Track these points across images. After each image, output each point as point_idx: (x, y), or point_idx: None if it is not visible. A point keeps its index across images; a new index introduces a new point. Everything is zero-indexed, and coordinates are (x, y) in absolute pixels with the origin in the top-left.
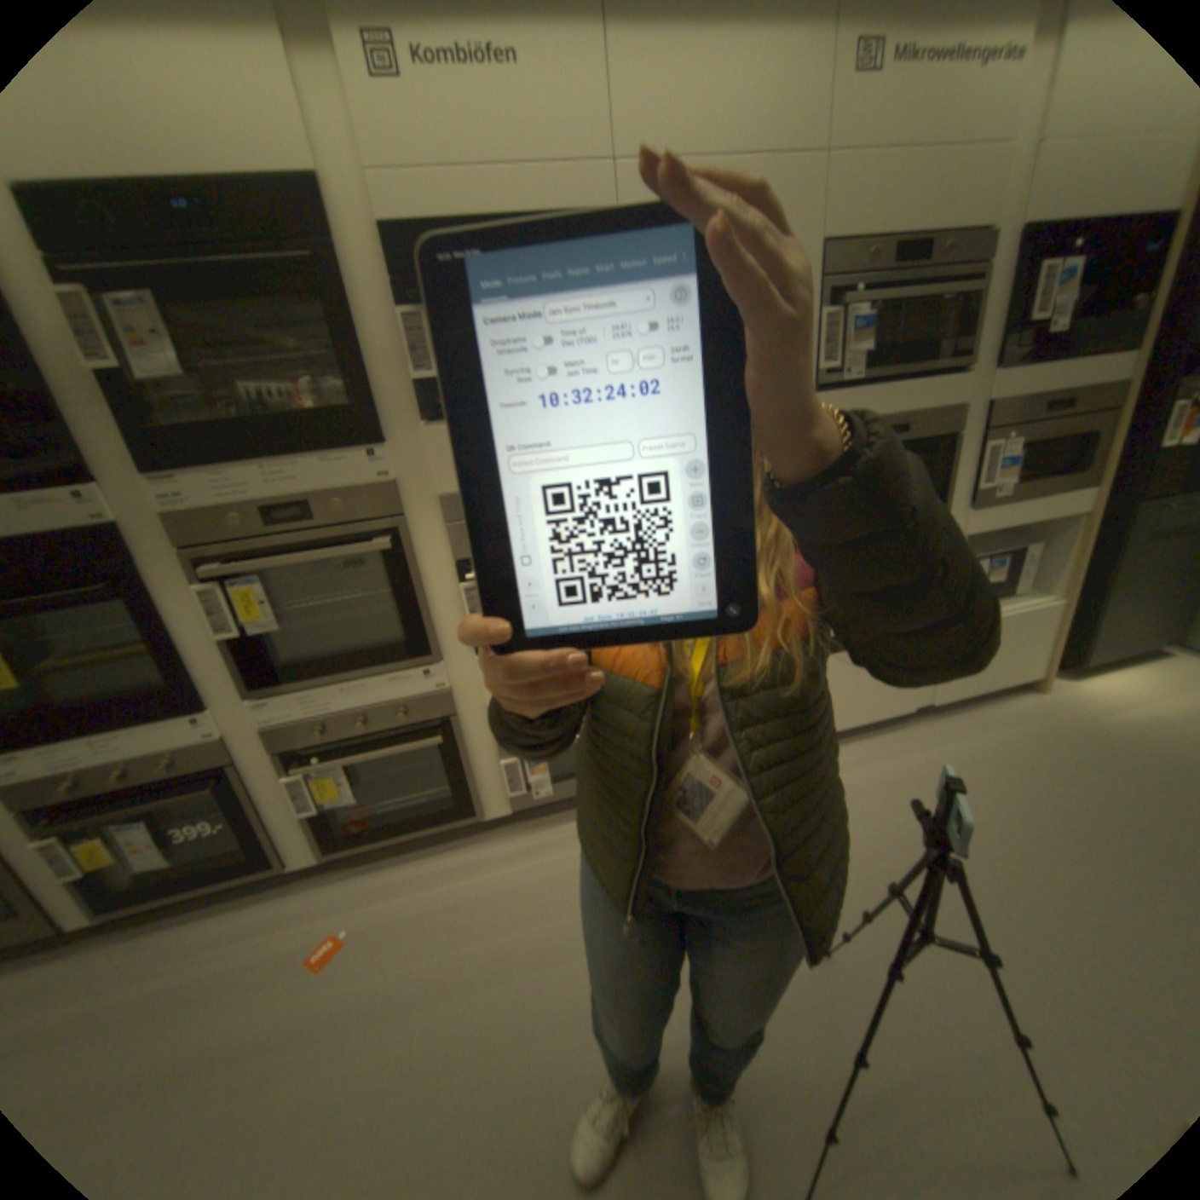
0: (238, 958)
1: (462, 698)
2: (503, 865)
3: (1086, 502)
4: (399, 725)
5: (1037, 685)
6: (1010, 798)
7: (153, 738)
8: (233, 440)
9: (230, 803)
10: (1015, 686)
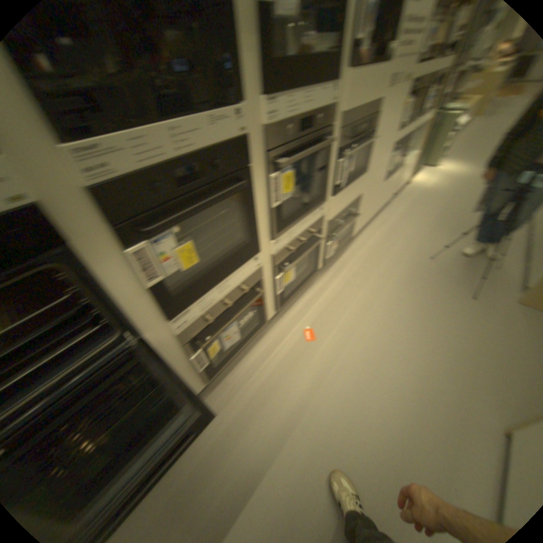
0: (278, 356)
1: (324, 218)
2: (330, 284)
3: (432, 115)
4: (312, 236)
5: (408, 182)
6: (425, 212)
7: (242, 273)
8: (300, 72)
9: (259, 297)
10: (406, 183)
